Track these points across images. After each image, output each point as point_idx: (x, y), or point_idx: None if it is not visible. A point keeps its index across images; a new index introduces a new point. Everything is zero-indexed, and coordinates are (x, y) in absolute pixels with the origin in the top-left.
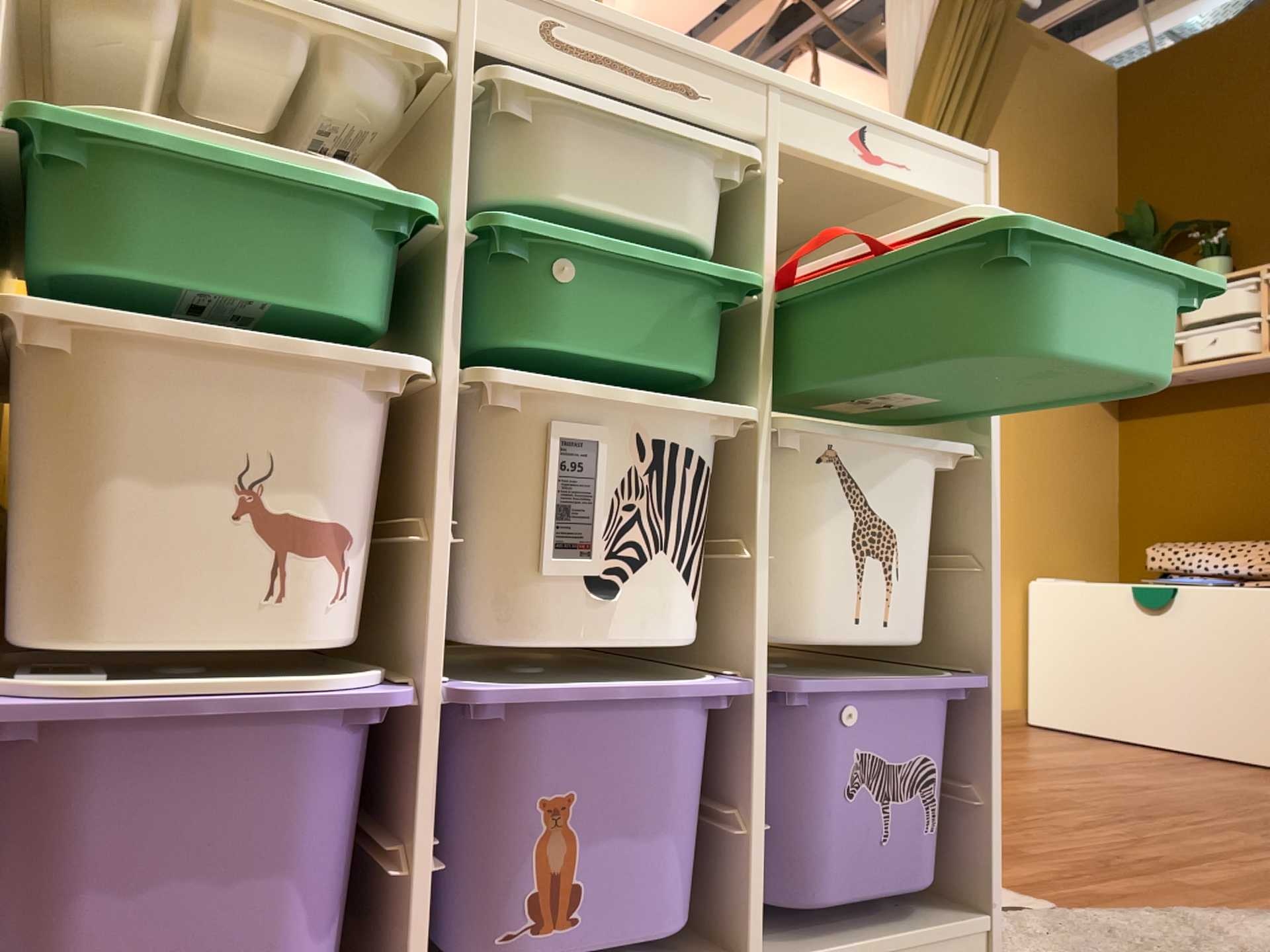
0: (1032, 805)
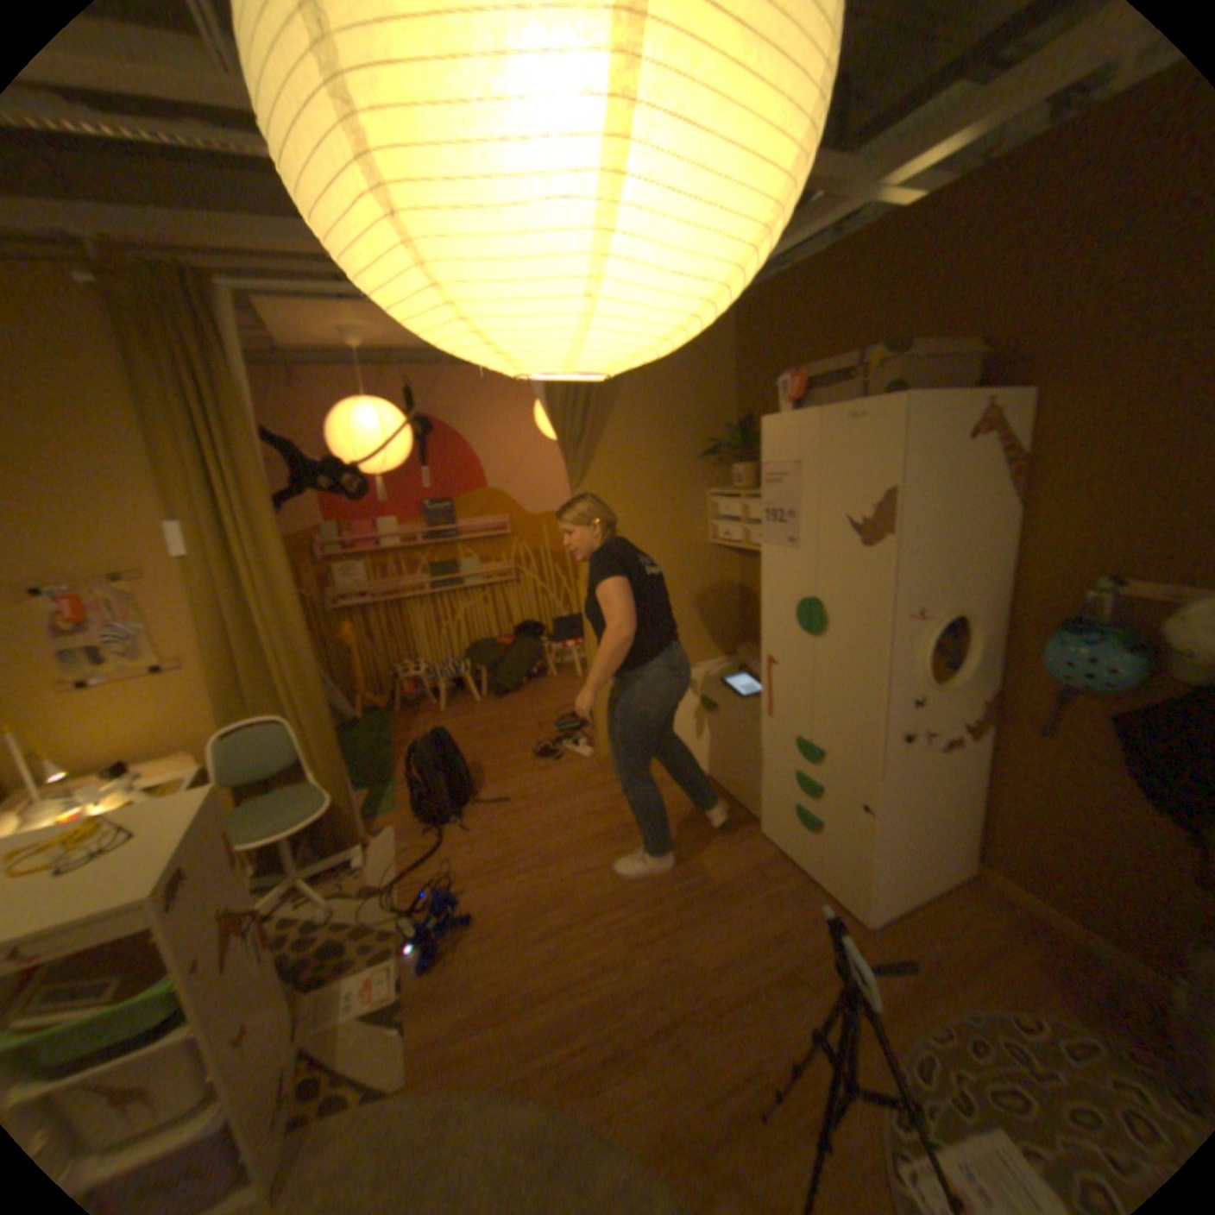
0: (539, 916)
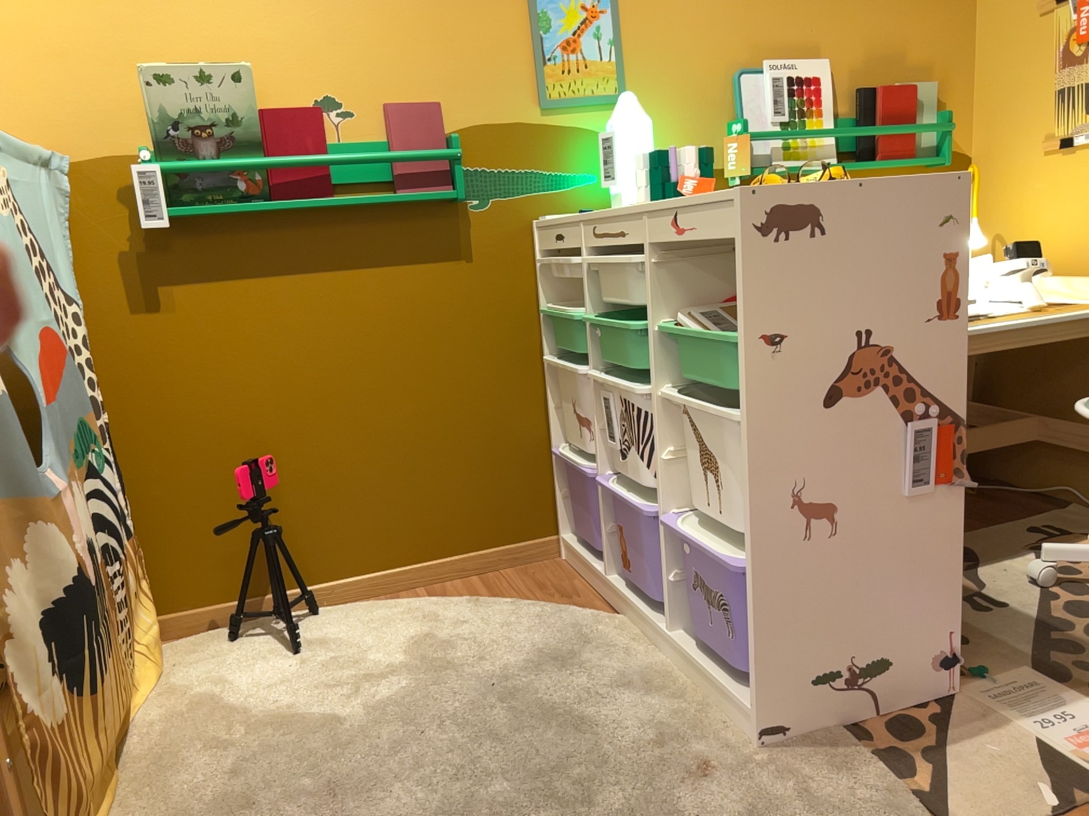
0: None
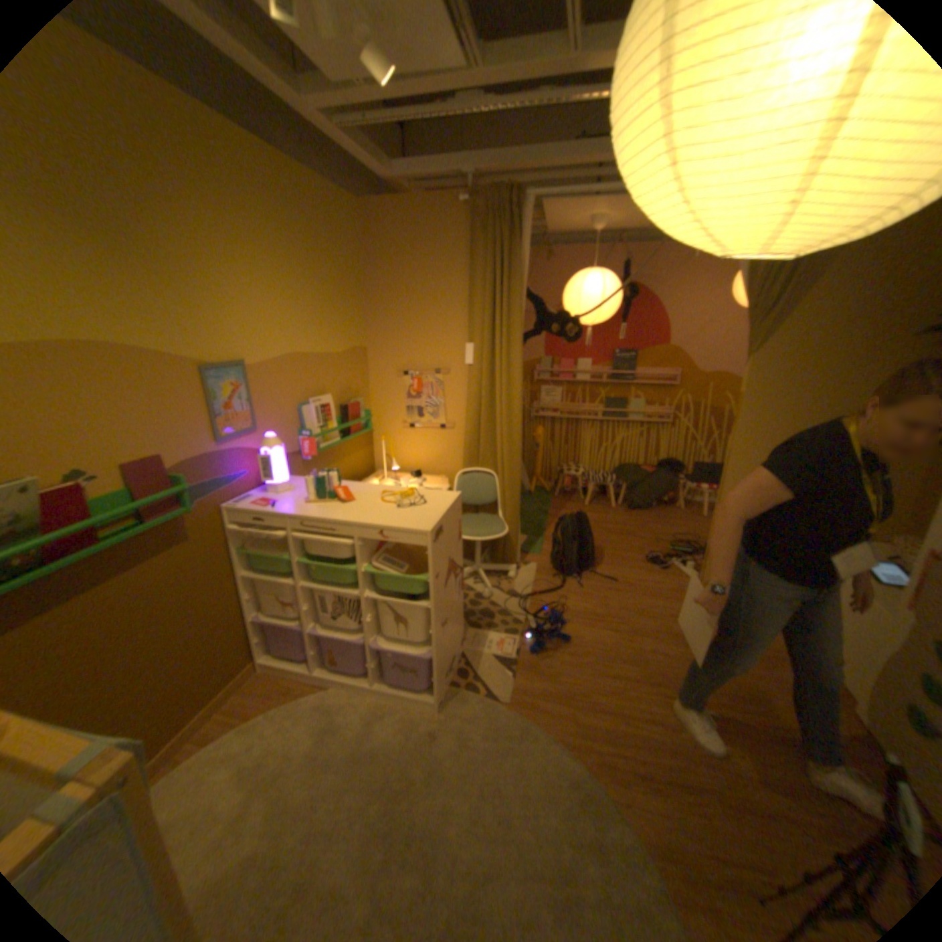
0: (618, 663)
